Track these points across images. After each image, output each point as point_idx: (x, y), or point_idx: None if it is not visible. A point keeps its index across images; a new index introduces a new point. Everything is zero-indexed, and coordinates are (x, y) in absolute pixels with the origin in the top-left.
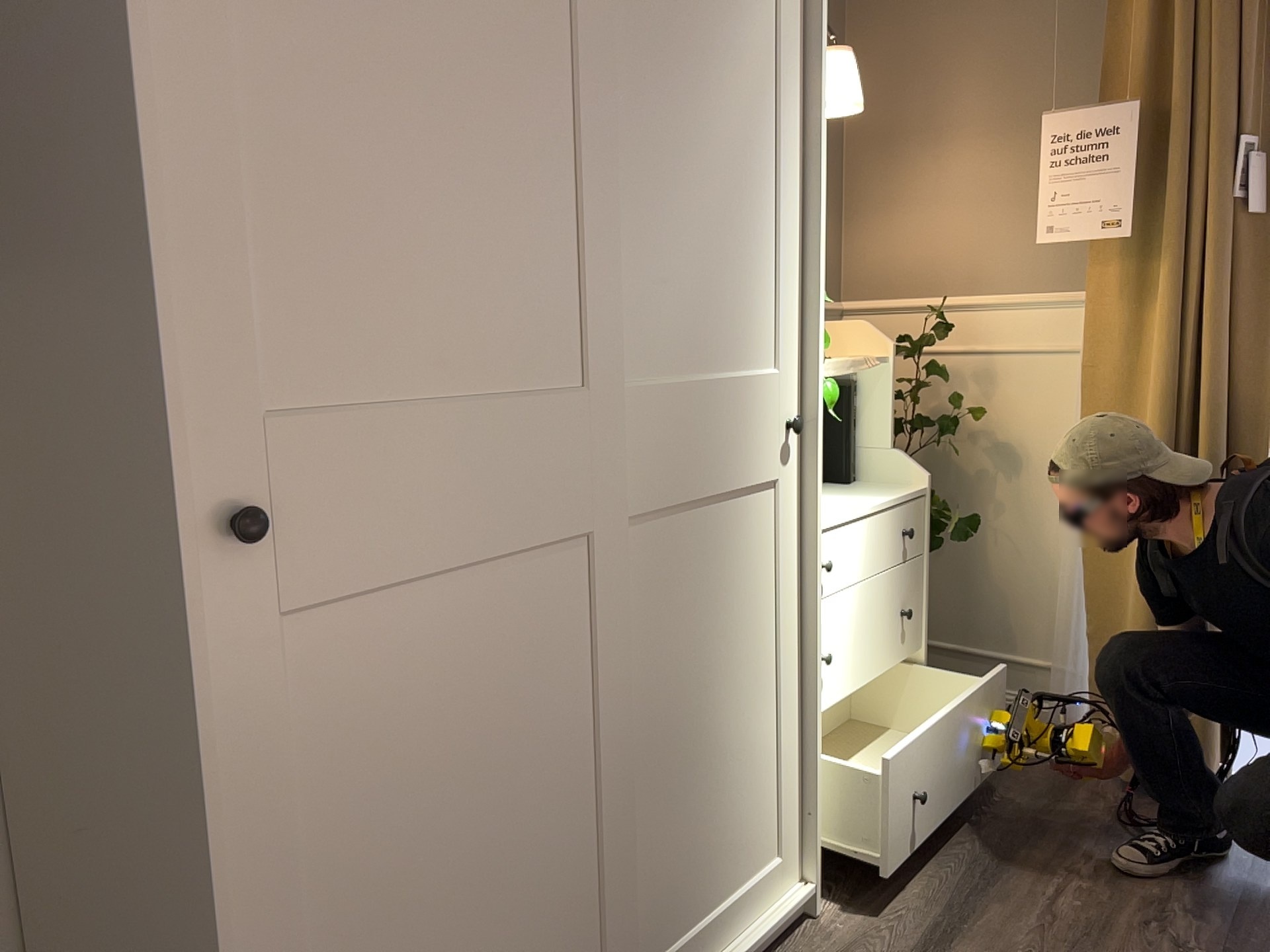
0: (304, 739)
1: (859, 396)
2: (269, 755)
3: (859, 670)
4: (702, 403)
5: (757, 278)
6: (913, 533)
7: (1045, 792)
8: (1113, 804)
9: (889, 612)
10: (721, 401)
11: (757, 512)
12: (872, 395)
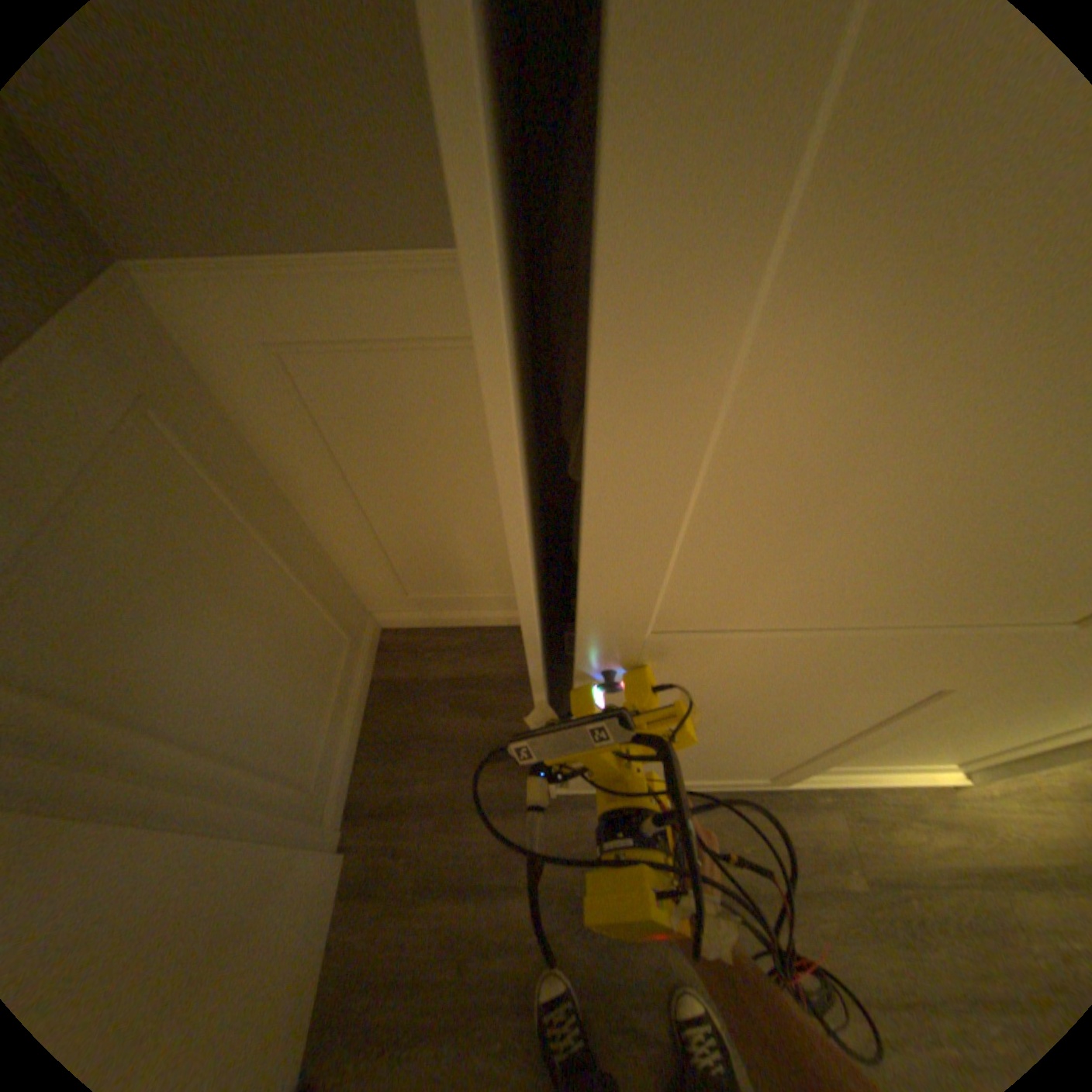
0: None
1: None
2: None
3: None
4: None
5: None
6: None
7: None
8: None
9: None
10: None
11: None
12: None
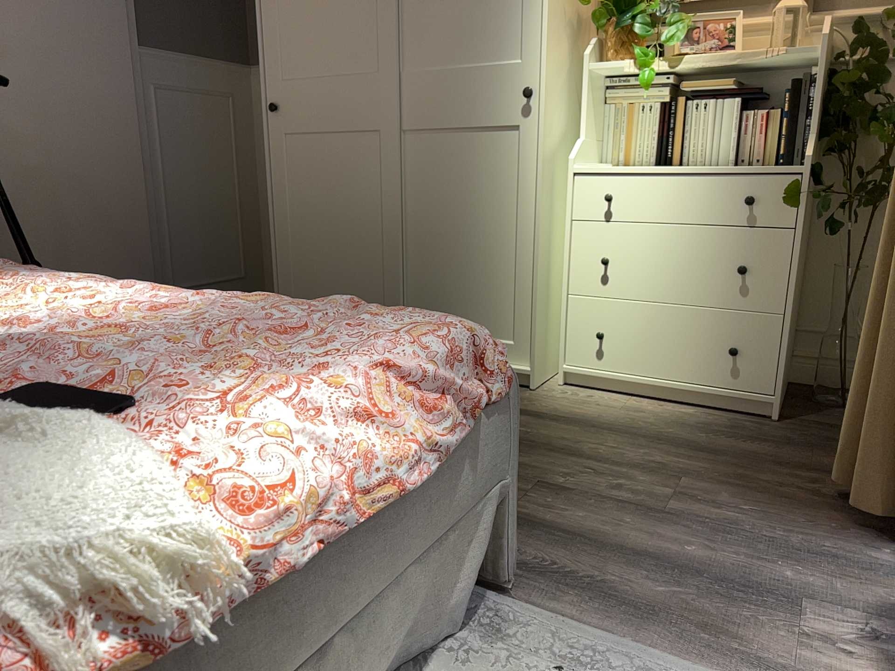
0: (291, 171)
1: (813, 87)
2: (282, 171)
3: (659, 288)
4: (454, 81)
5: (503, 11)
6: (748, 200)
7: (793, 463)
8: (807, 490)
9: (714, 260)
10: (468, 80)
11: (500, 142)
12: (817, 86)
